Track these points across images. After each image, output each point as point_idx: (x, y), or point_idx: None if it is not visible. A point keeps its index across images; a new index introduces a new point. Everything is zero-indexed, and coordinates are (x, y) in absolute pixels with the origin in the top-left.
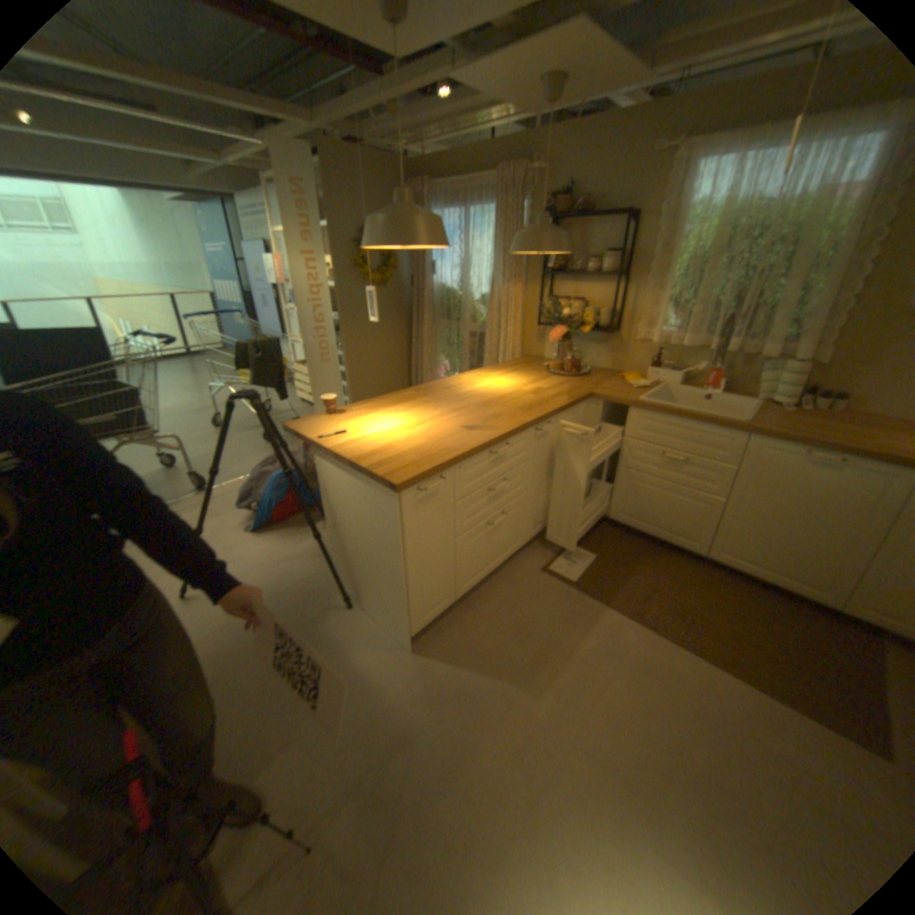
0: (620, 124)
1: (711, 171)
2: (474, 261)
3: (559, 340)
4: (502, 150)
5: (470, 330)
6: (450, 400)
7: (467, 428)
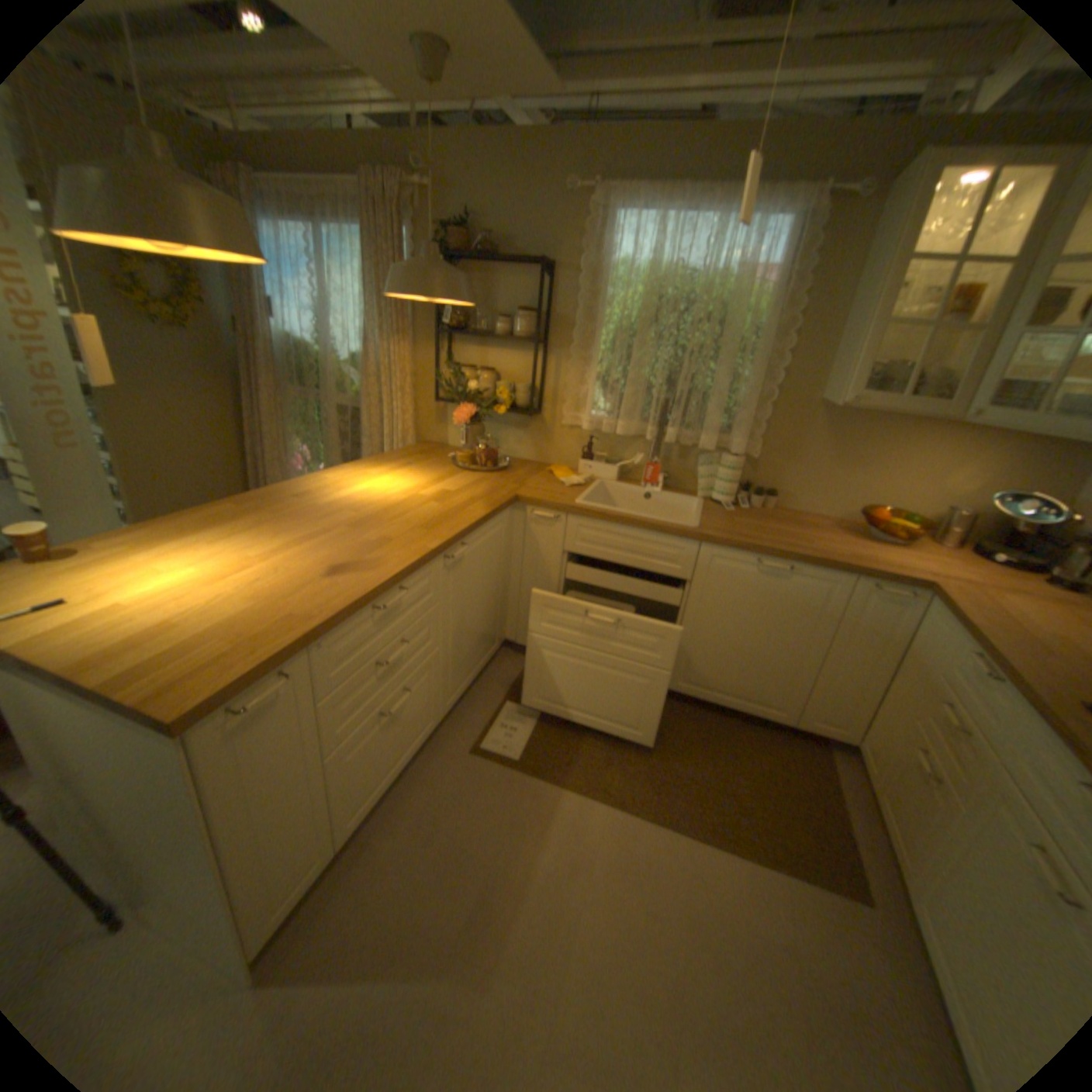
0: (524, 147)
1: (632, 226)
2: (337, 303)
3: (468, 423)
4: (366, 149)
5: (340, 403)
6: (305, 516)
7: (334, 569)
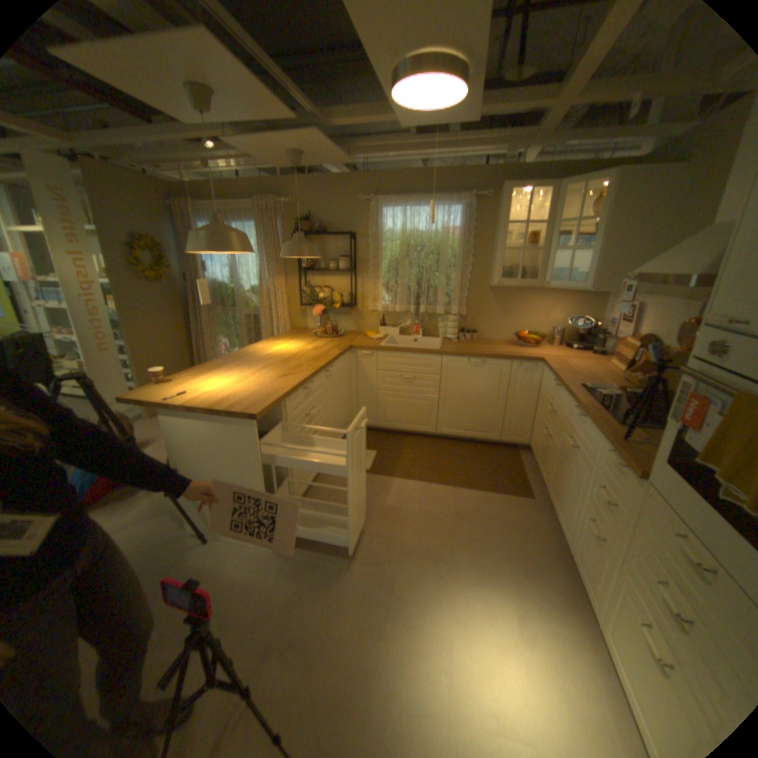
0: (334, 183)
1: (390, 215)
2: (242, 261)
3: (320, 315)
4: (254, 186)
5: (246, 313)
6: (257, 361)
7: (283, 376)
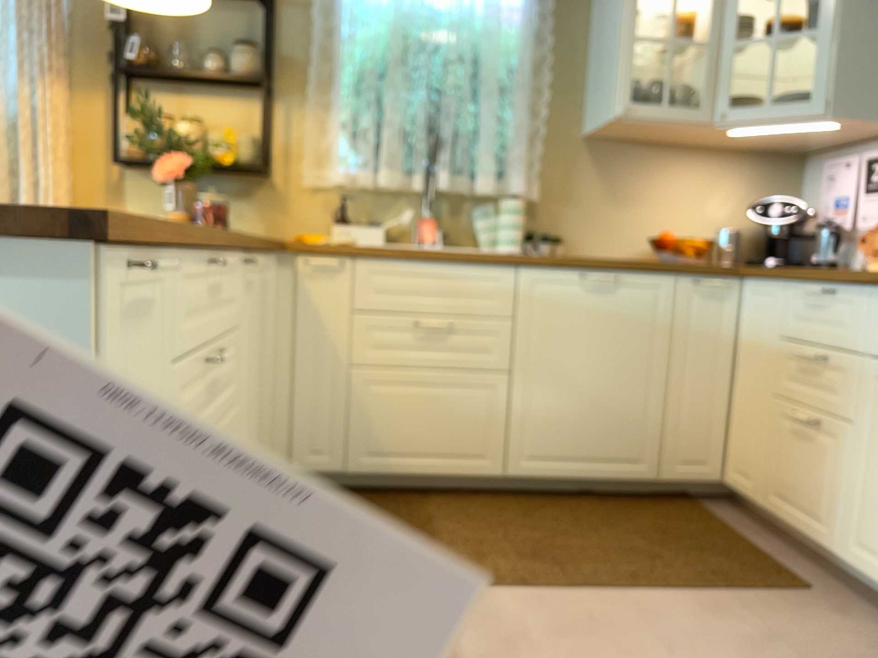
0: None
1: None
2: None
3: (176, 180)
4: None
5: None
6: None
7: None
